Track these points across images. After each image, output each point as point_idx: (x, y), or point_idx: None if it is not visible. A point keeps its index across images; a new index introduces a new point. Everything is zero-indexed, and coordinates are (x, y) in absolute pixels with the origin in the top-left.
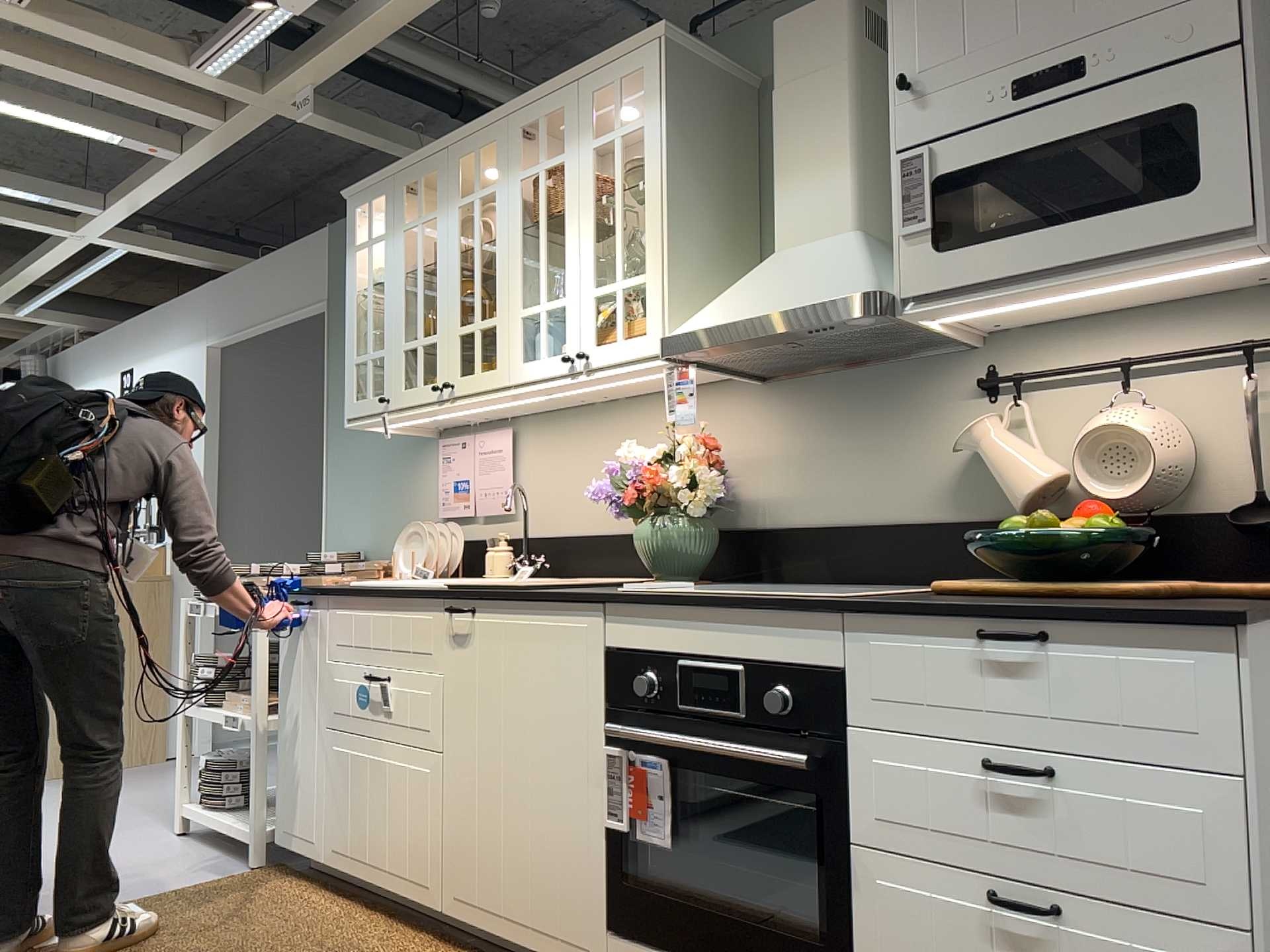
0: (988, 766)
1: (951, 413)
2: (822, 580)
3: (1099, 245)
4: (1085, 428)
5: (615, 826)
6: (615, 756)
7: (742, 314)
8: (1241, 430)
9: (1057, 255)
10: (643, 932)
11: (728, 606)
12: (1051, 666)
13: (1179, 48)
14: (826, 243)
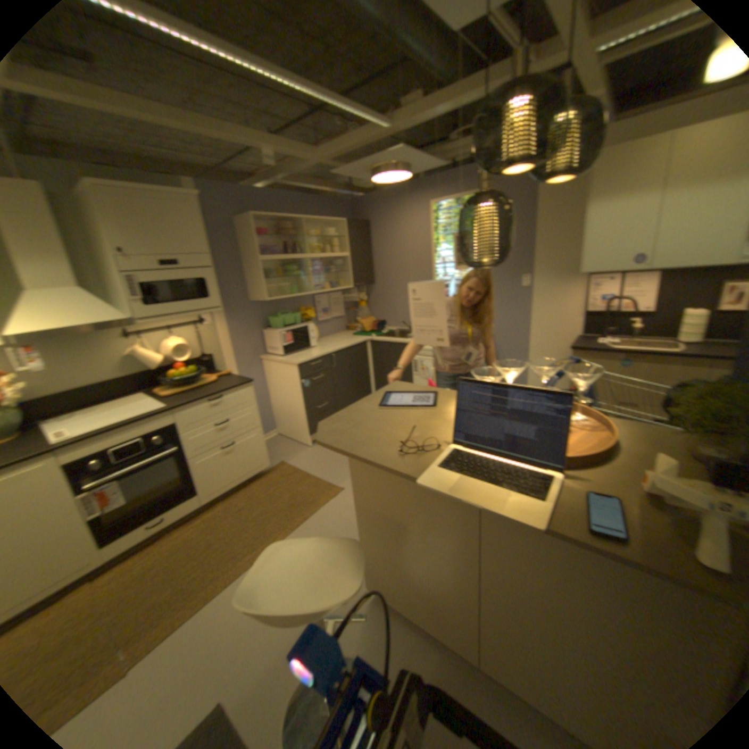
0: (216, 426)
1: (110, 345)
2: (67, 412)
3: (190, 309)
4: (162, 346)
5: (89, 519)
6: (80, 499)
7: (58, 326)
8: (196, 342)
9: (180, 310)
10: (114, 538)
11: (127, 426)
12: (222, 402)
13: (199, 266)
14: (63, 292)
